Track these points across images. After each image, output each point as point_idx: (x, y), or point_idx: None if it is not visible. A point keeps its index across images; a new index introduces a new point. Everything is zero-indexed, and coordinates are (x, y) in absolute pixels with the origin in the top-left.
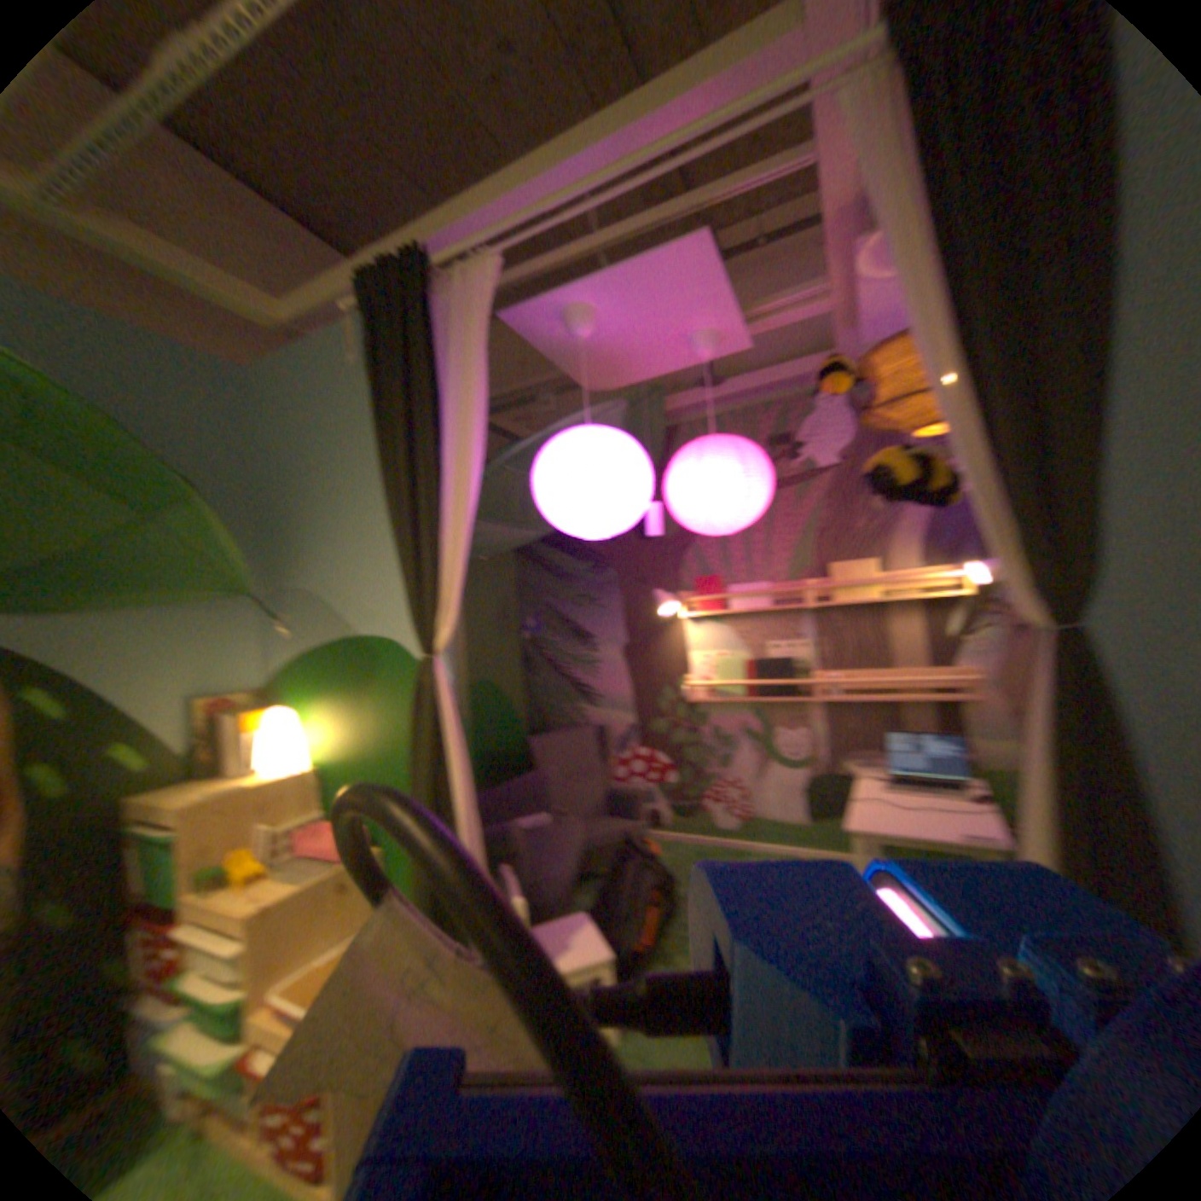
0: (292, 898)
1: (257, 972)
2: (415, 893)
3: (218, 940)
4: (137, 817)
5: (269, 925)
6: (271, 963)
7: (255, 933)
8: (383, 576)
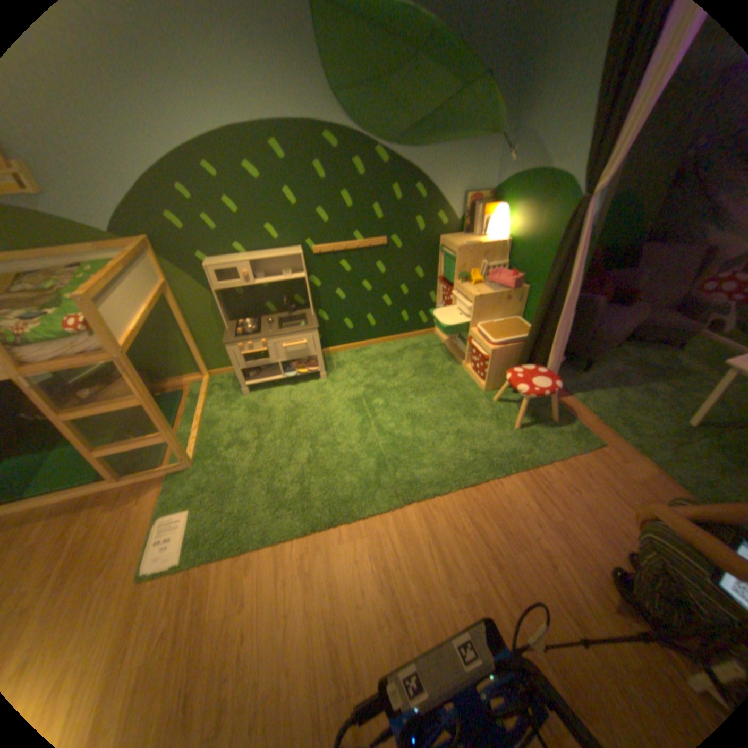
0: (490, 295)
1: (474, 315)
2: (537, 312)
3: (463, 299)
4: (442, 244)
5: (481, 302)
6: (479, 314)
7: (476, 303)
8: (581, 129)
